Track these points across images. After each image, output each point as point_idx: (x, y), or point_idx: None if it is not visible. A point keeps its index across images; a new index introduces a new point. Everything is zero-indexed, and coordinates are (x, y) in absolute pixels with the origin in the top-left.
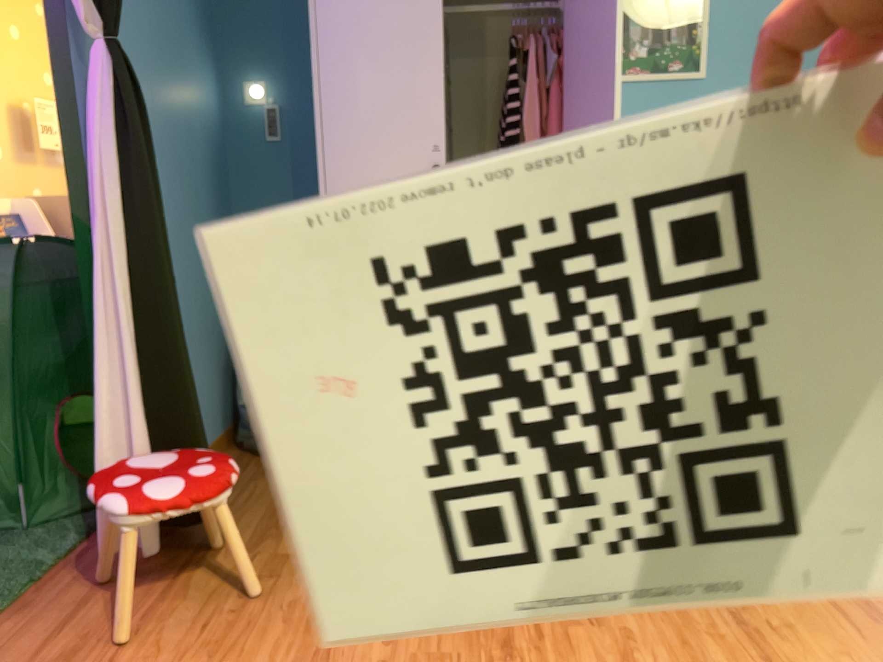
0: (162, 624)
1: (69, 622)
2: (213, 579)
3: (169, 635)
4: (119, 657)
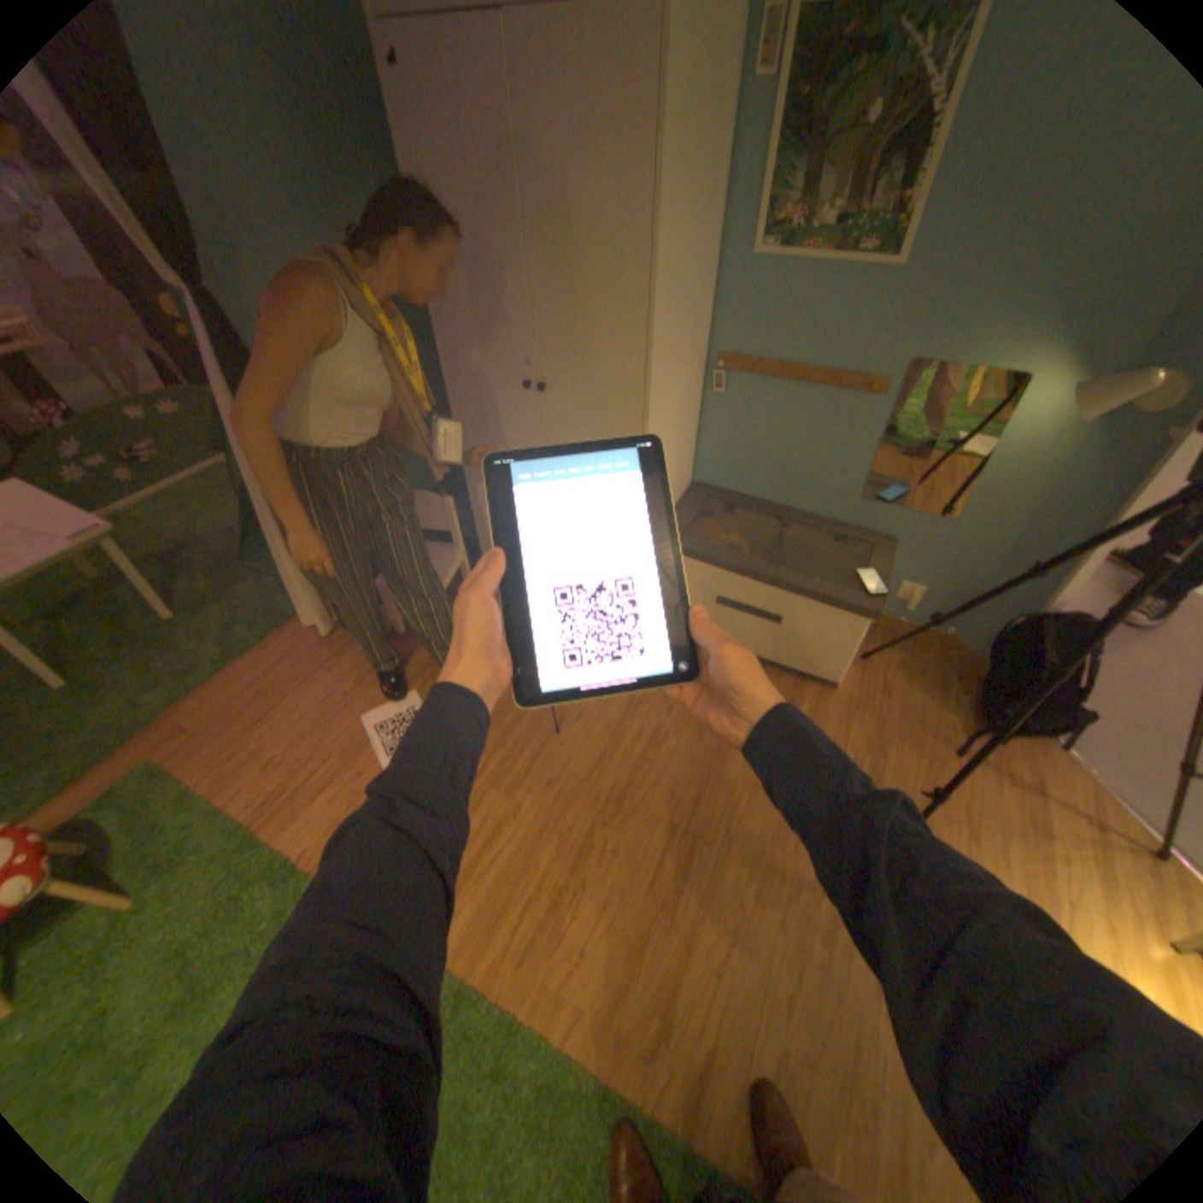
0: (311, 691)
1: (276, 670)
2: (353, 664)
3: (309, 702)
4: (281, 707)
